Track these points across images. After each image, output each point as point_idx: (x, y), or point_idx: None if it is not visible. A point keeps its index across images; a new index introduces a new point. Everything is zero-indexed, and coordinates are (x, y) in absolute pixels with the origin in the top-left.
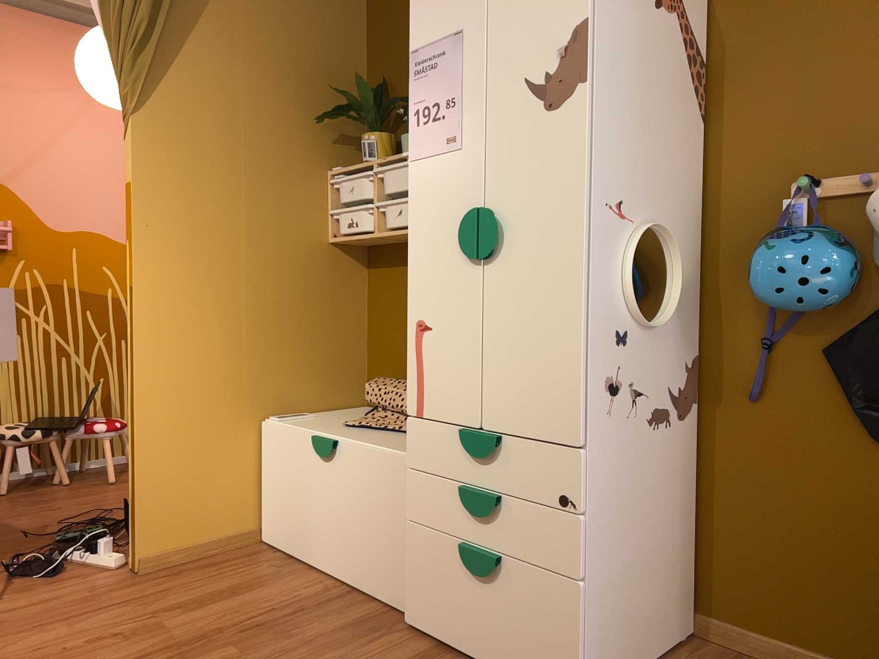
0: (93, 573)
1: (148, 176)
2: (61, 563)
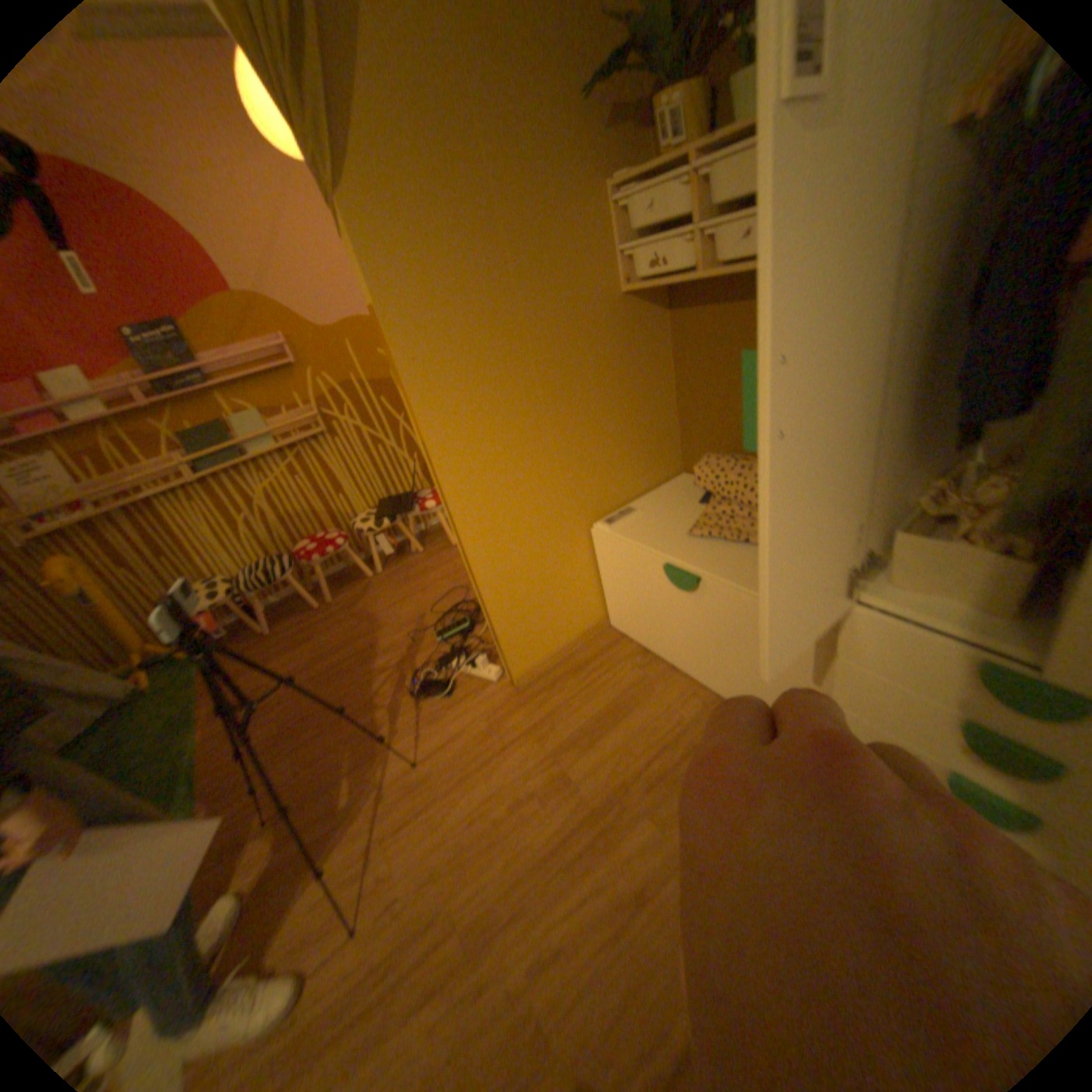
0: (480, 685)
1: (388, 283)
2: (451, 670)
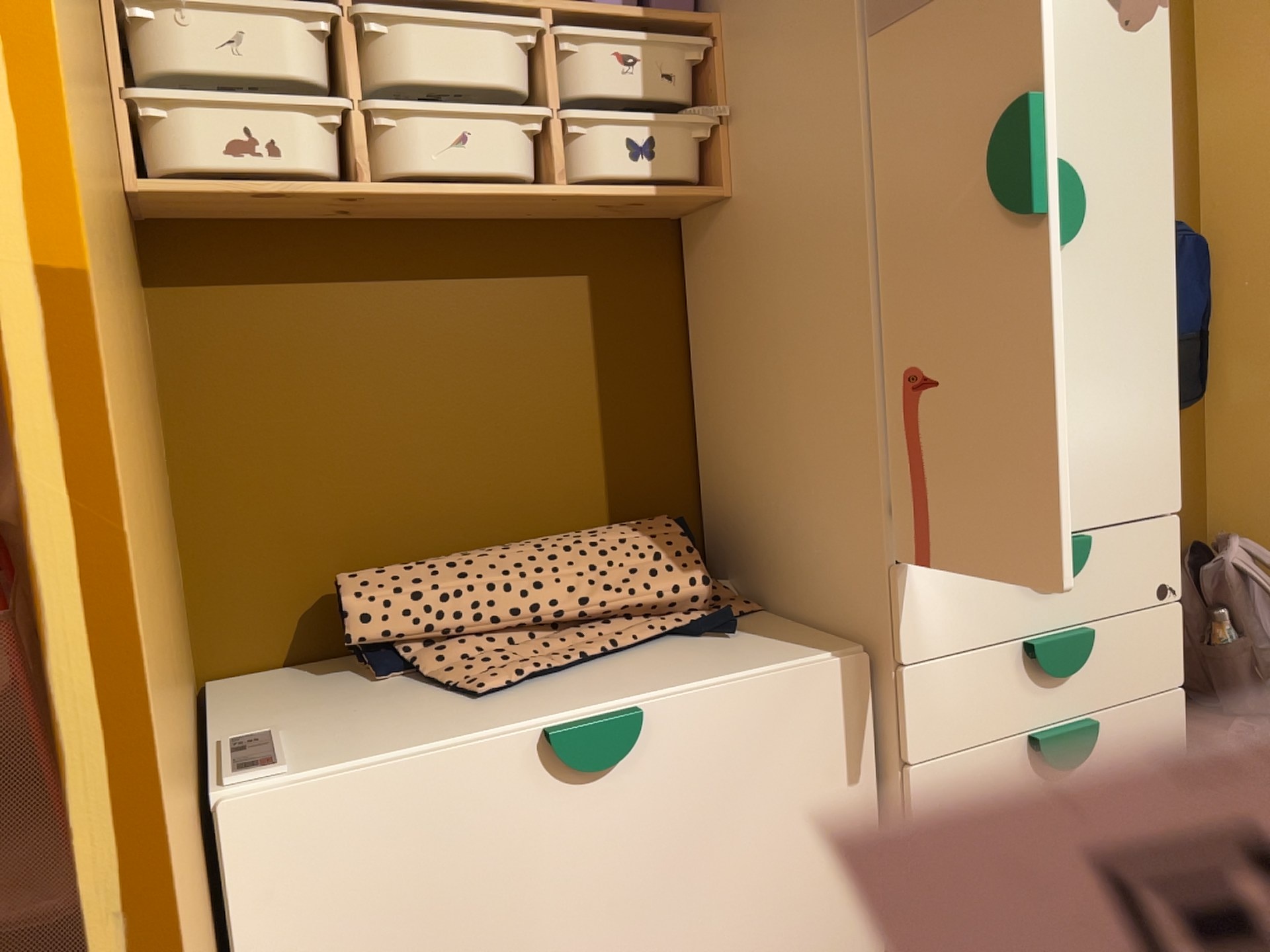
0: None
1: None
2: None
